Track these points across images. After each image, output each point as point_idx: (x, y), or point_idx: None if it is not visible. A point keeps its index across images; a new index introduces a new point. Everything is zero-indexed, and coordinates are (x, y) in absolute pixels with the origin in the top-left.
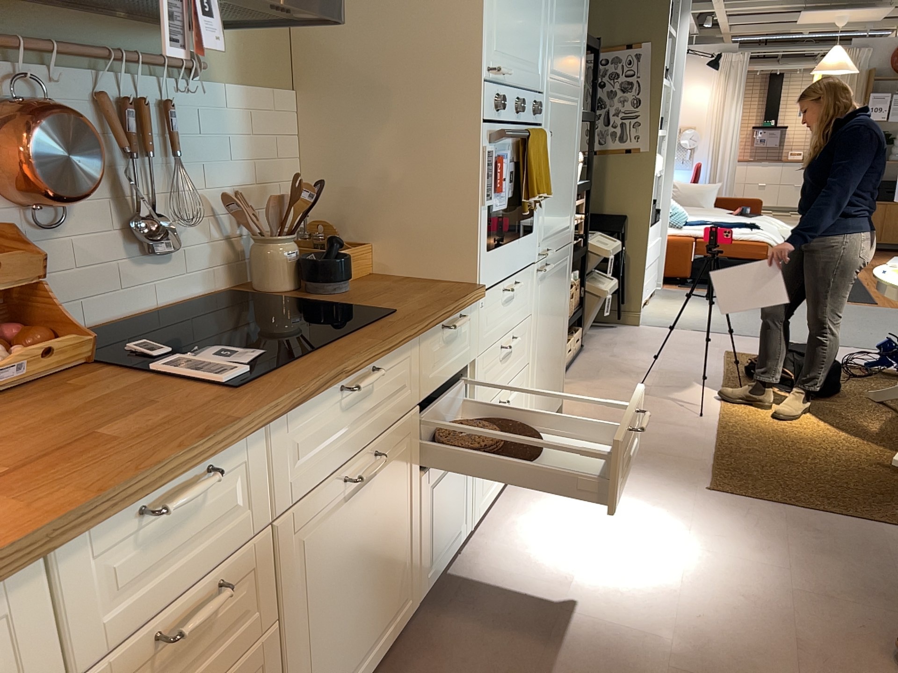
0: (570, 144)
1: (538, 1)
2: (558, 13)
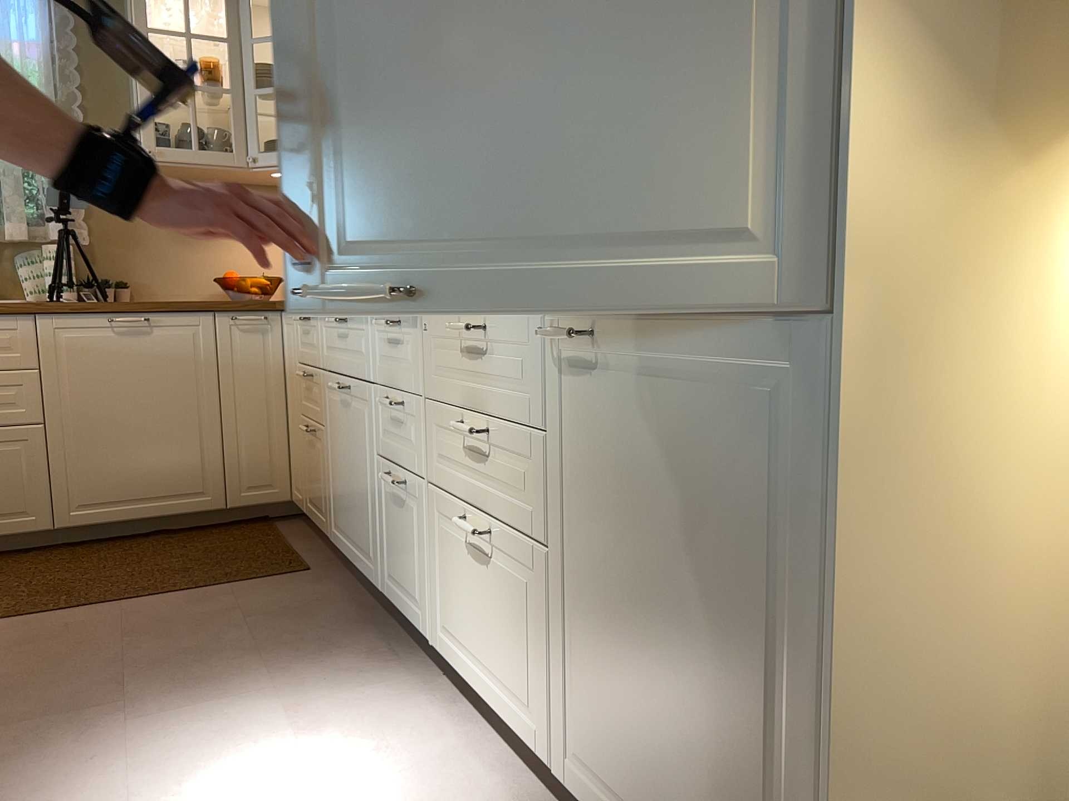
0: None
1: None
2: None
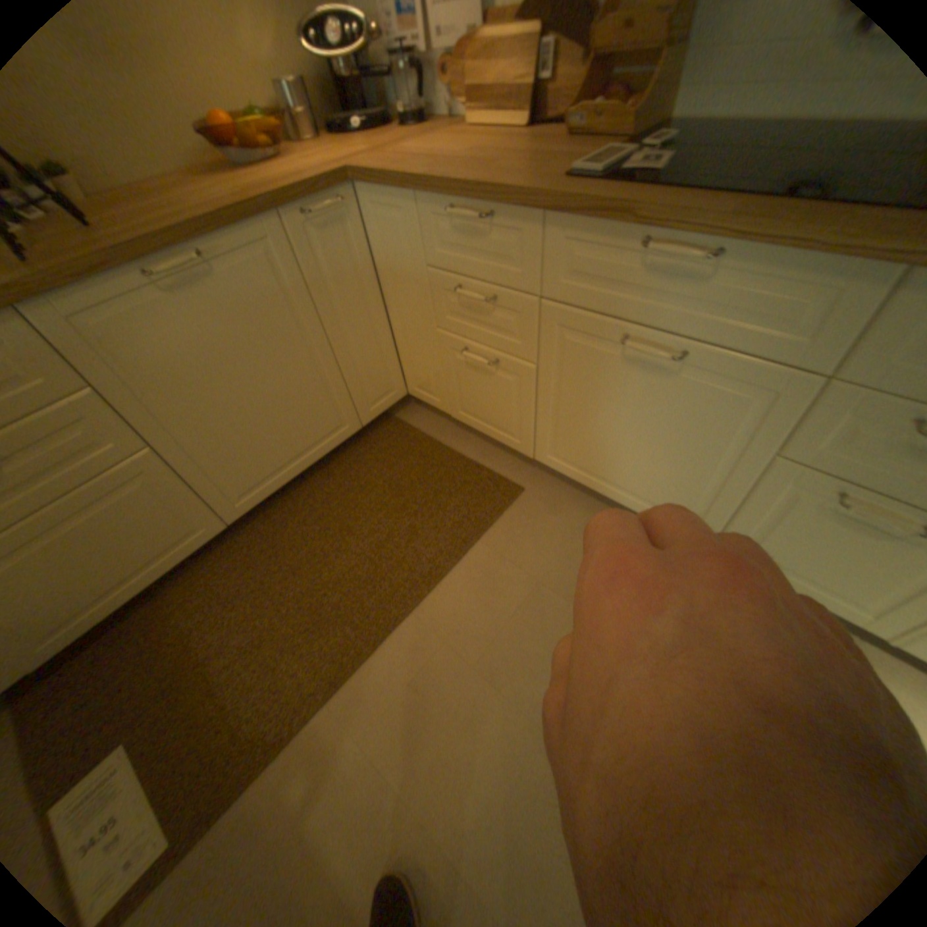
0: None
1: None
2: None
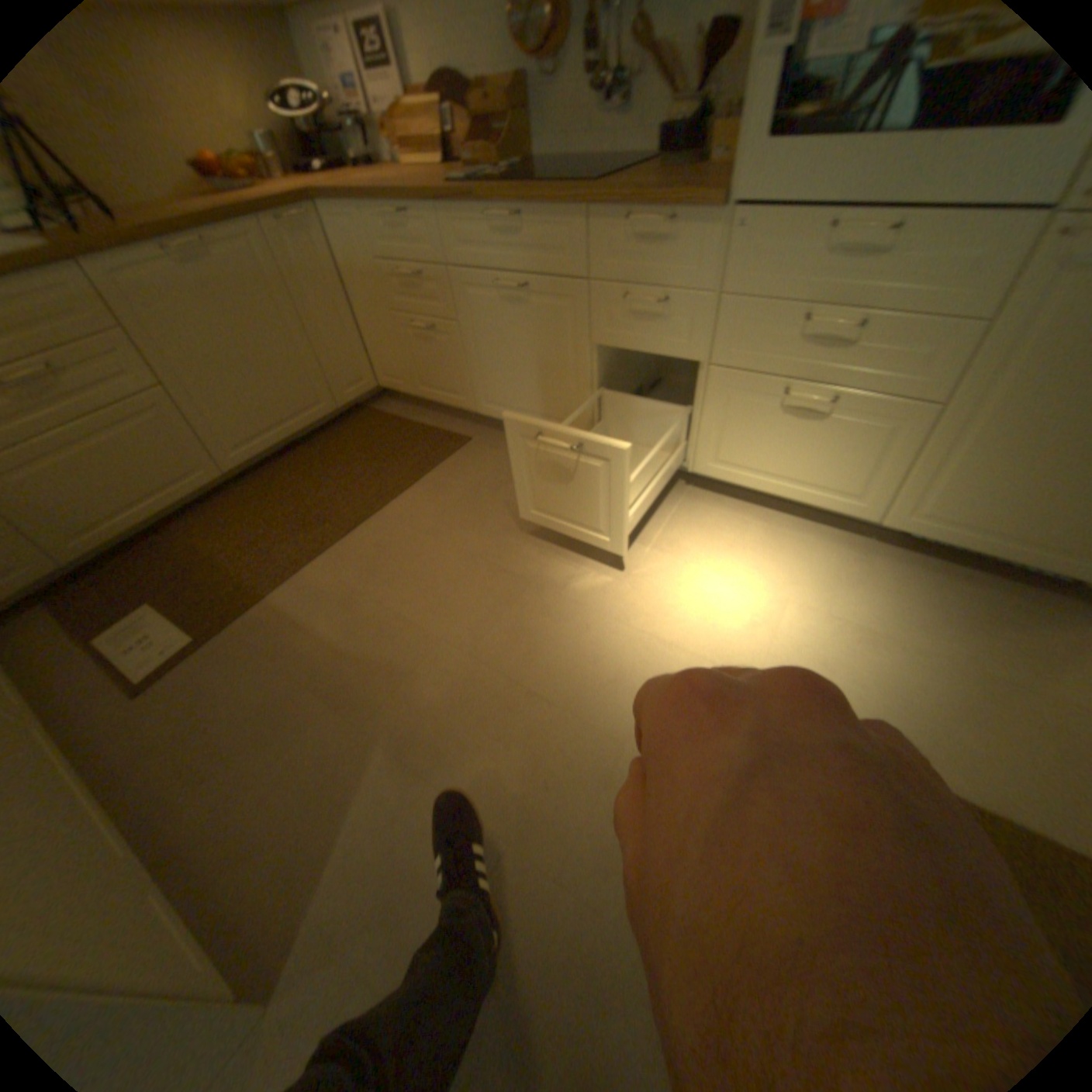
0: None
1: None
2: None
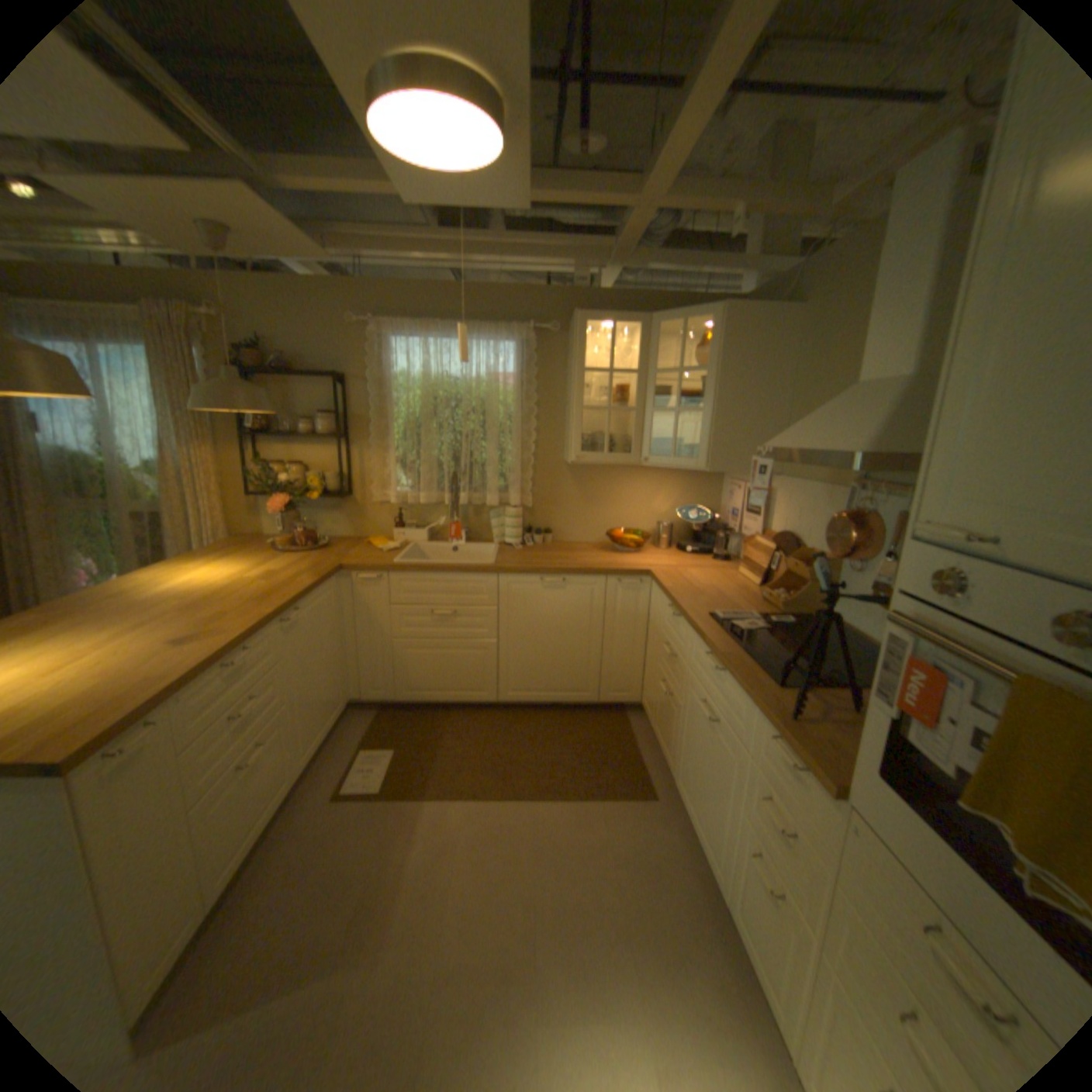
0: None
1: None
2: None
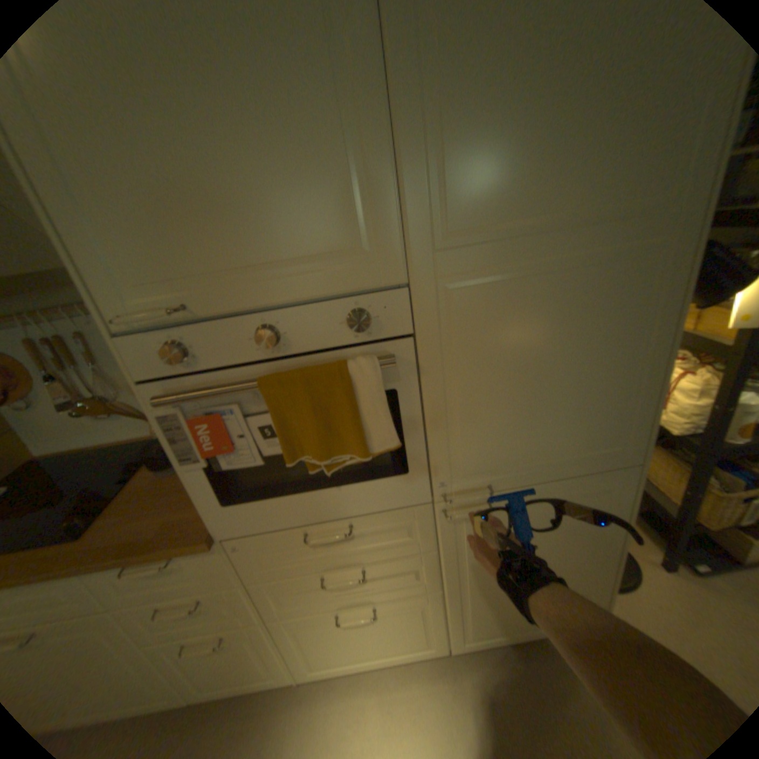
0: (605, 328)
1: (304, 121)
2: (462, 94)
